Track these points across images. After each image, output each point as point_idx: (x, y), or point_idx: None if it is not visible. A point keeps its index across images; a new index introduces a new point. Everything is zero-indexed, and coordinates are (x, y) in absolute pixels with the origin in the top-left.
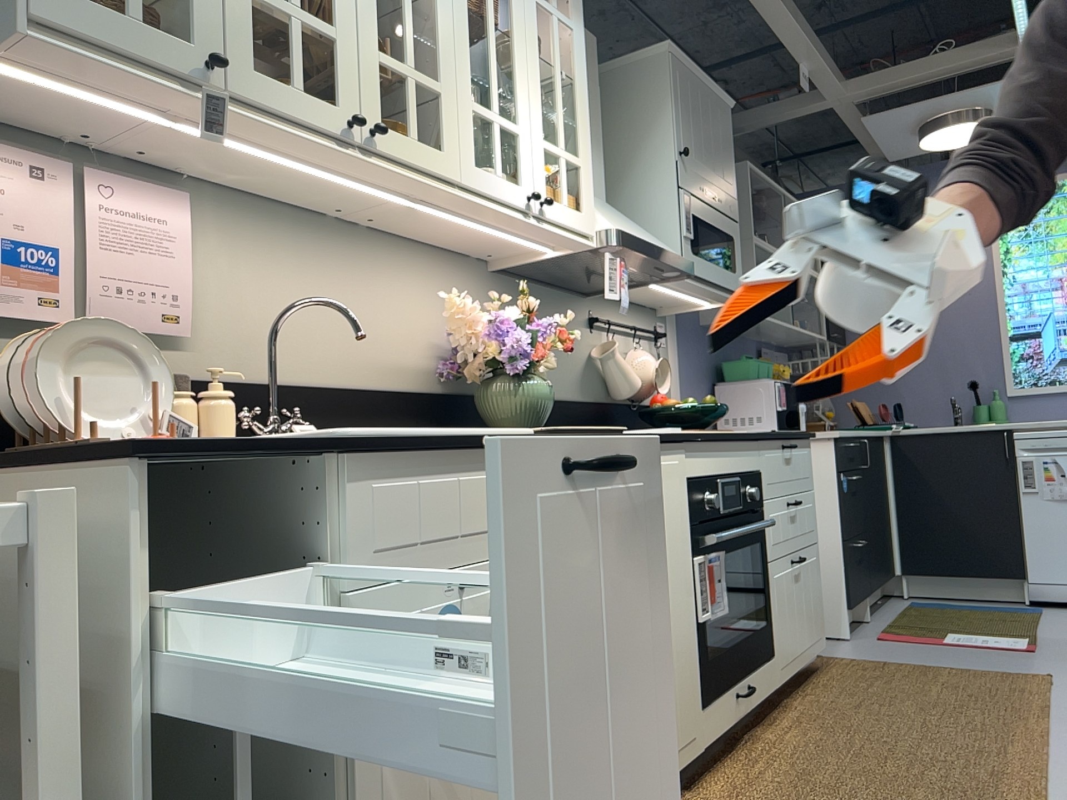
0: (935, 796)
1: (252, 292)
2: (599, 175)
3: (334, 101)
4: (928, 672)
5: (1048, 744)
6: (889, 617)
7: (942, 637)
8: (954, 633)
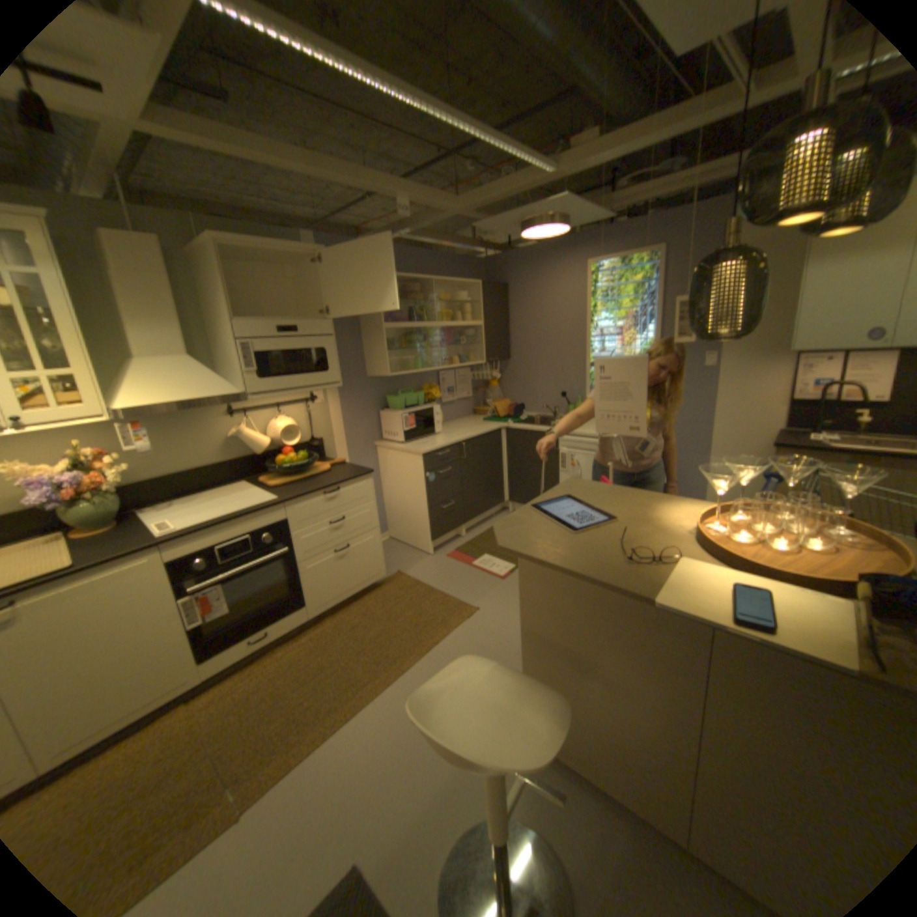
0: (280, 727)
1: None
2: (170, 339)
3: None
4: (424, 598)
5: (391, 683)
6: (477, 533)
7: (476, 559)
8: (488, 555)
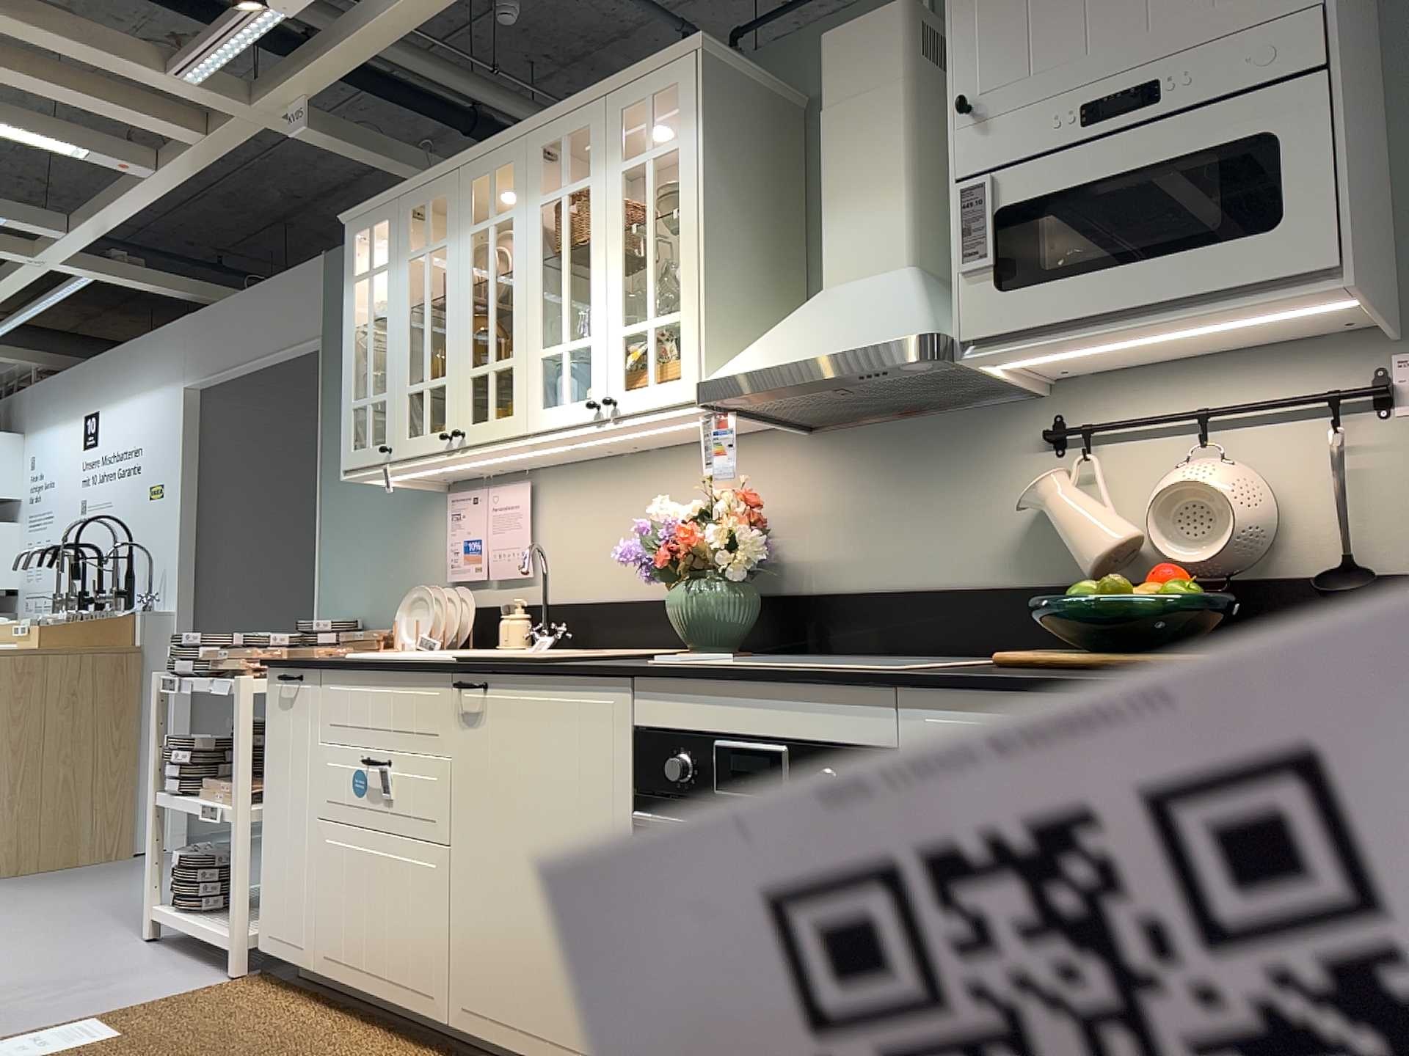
0: None
1: (570, 535)
2: (883, 234)
3: (443, 426)
4: None
5: None
6: None
7: None
8: None
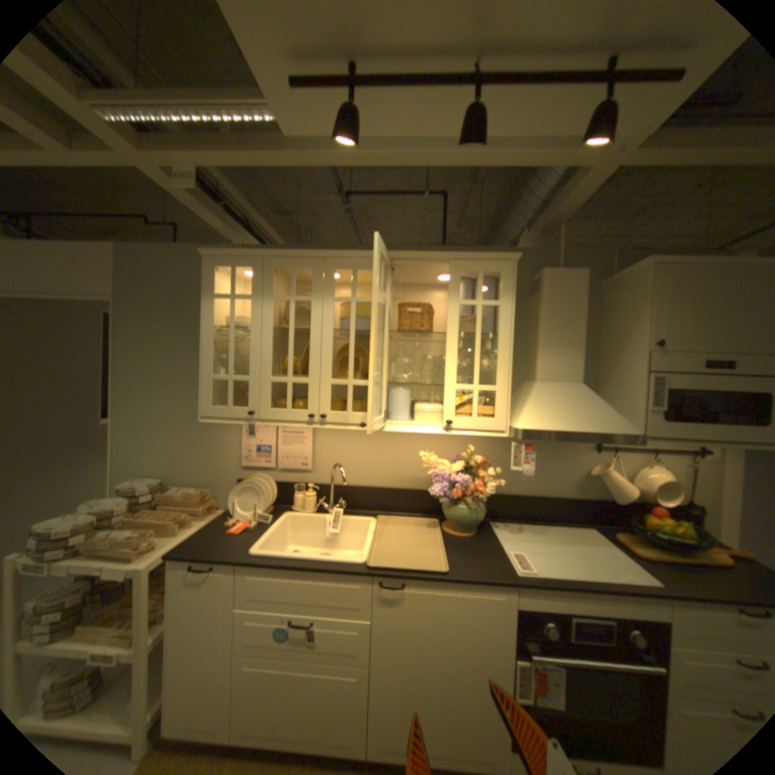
0: None
1: (340, 451)
2: (572, 366)
3: (307, 408)
4: None
5: None
6: None
7: None
8: None
